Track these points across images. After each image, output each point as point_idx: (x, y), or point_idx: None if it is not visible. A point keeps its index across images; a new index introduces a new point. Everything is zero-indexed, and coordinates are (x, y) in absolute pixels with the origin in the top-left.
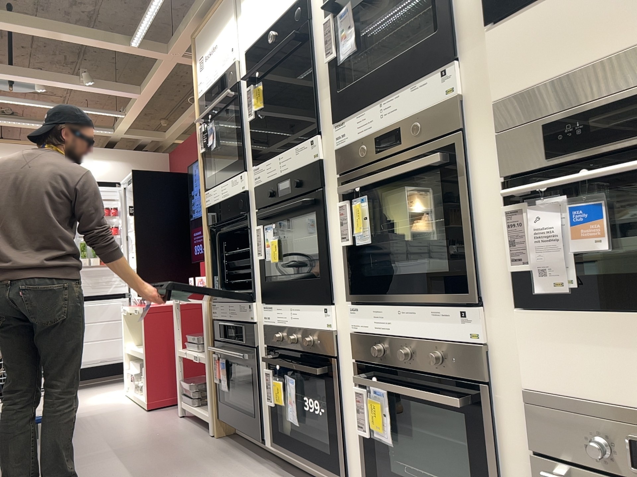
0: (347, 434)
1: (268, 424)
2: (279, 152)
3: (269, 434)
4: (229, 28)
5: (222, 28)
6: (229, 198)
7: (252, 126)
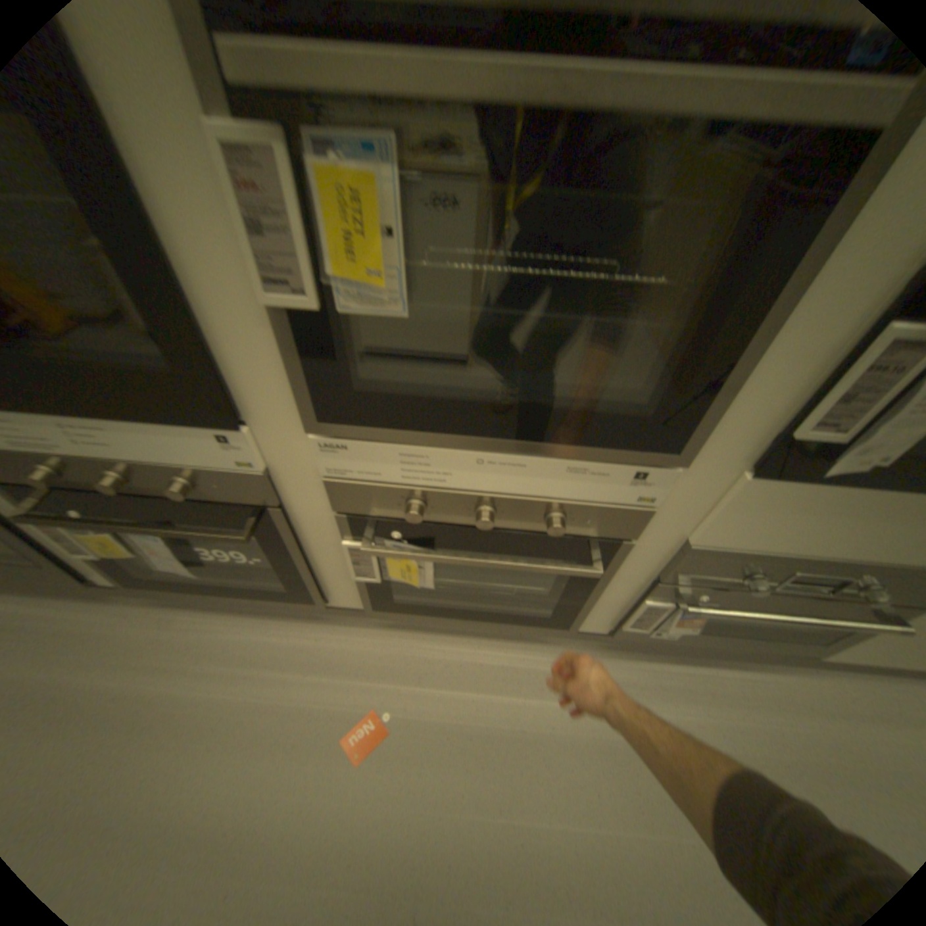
0: (317, 571)
1: (85, 567)
2: None
3: (96, 576)
4: None
5: None
6: None
7: None
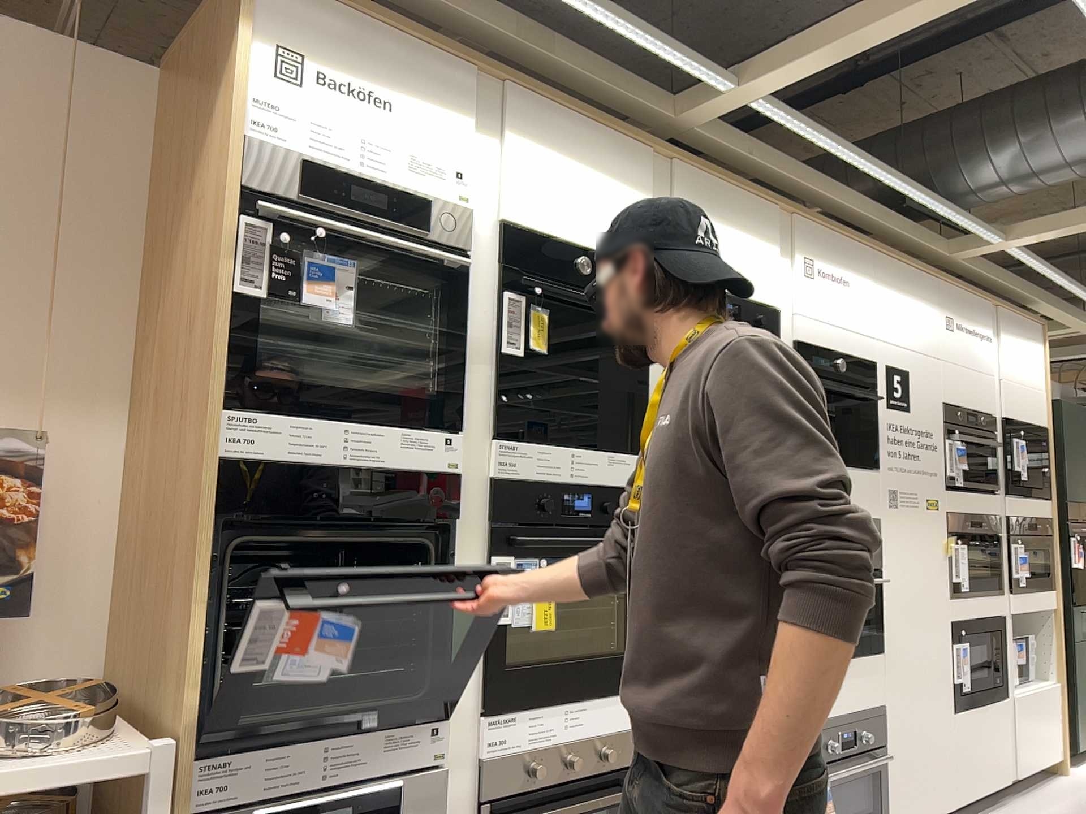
0: None
1: None
2: (569, 443)
3: None
4: (463, 137)
5: (432, 107)
6: (383, 467)
7: (502, 363)
